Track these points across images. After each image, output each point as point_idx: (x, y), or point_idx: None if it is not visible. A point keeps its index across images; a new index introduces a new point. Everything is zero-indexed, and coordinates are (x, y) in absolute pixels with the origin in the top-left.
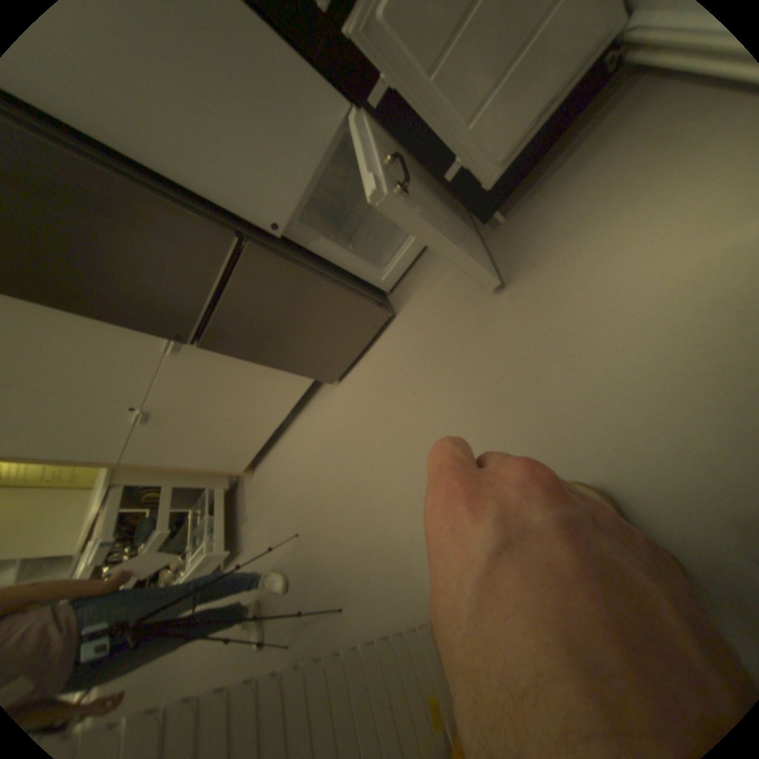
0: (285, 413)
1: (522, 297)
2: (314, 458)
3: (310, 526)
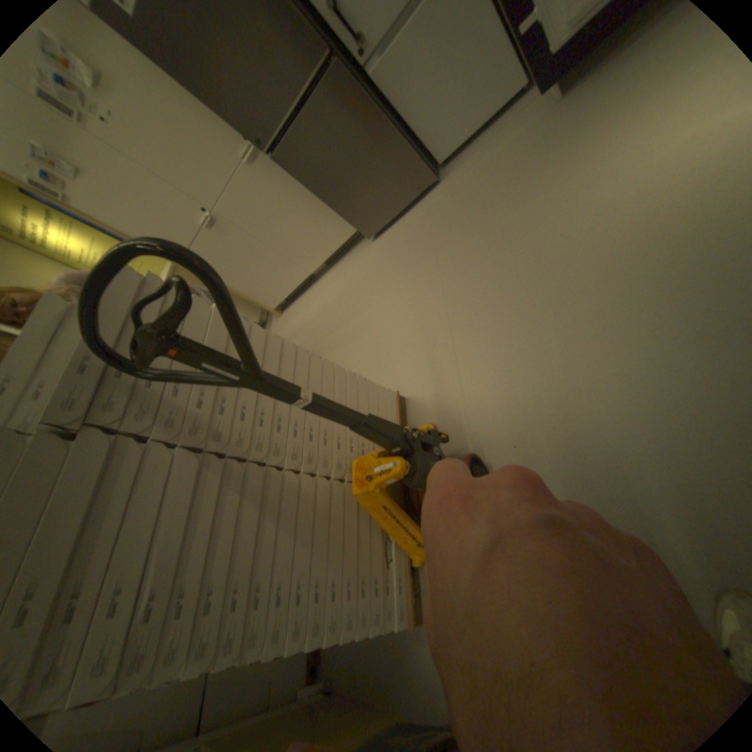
0: (321, 261)
1: (550, 164)
2: (337, 300)
3: (321, 349)
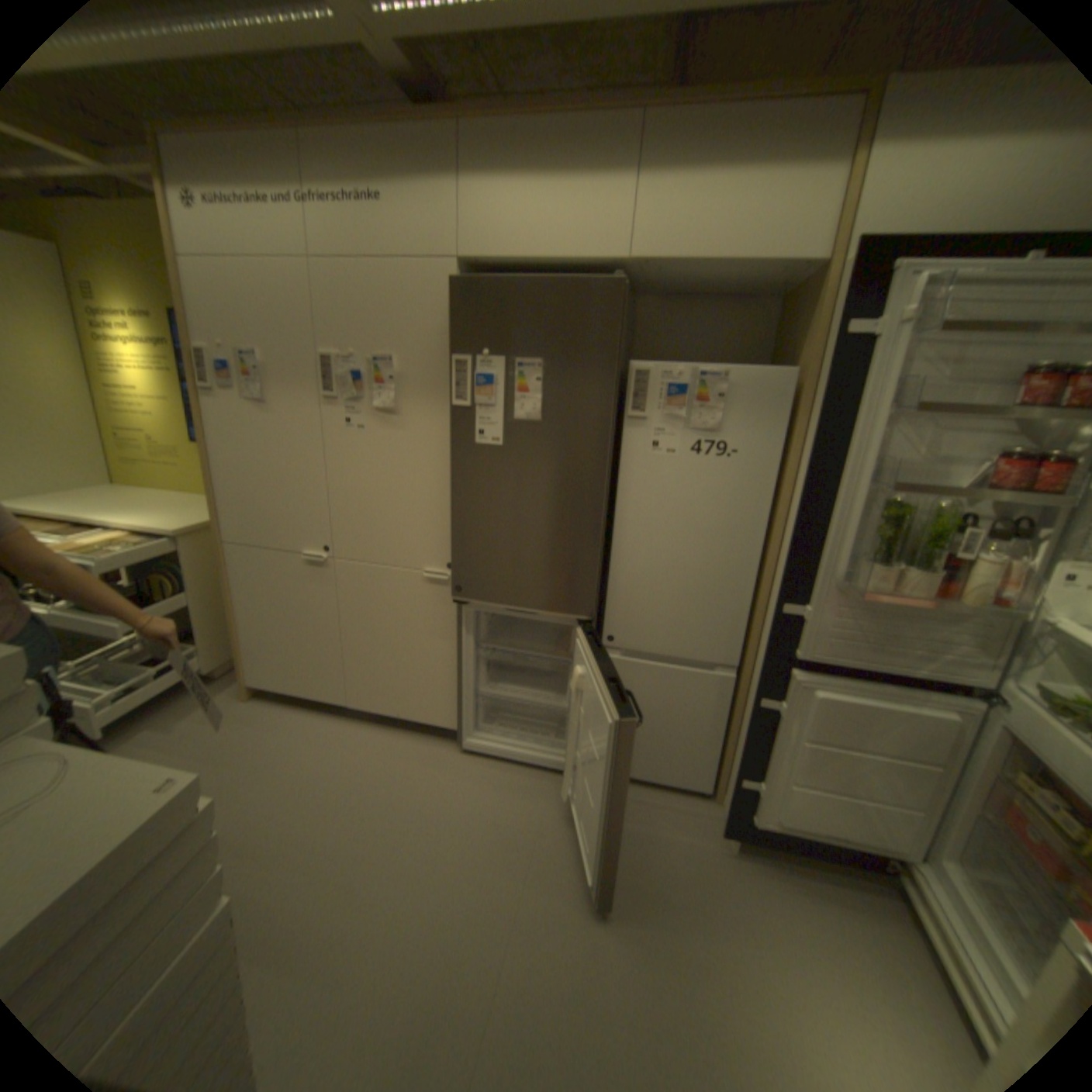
0: (374, 709)
1: (701, 945)
2: (340, 790)
3: (237, 855)
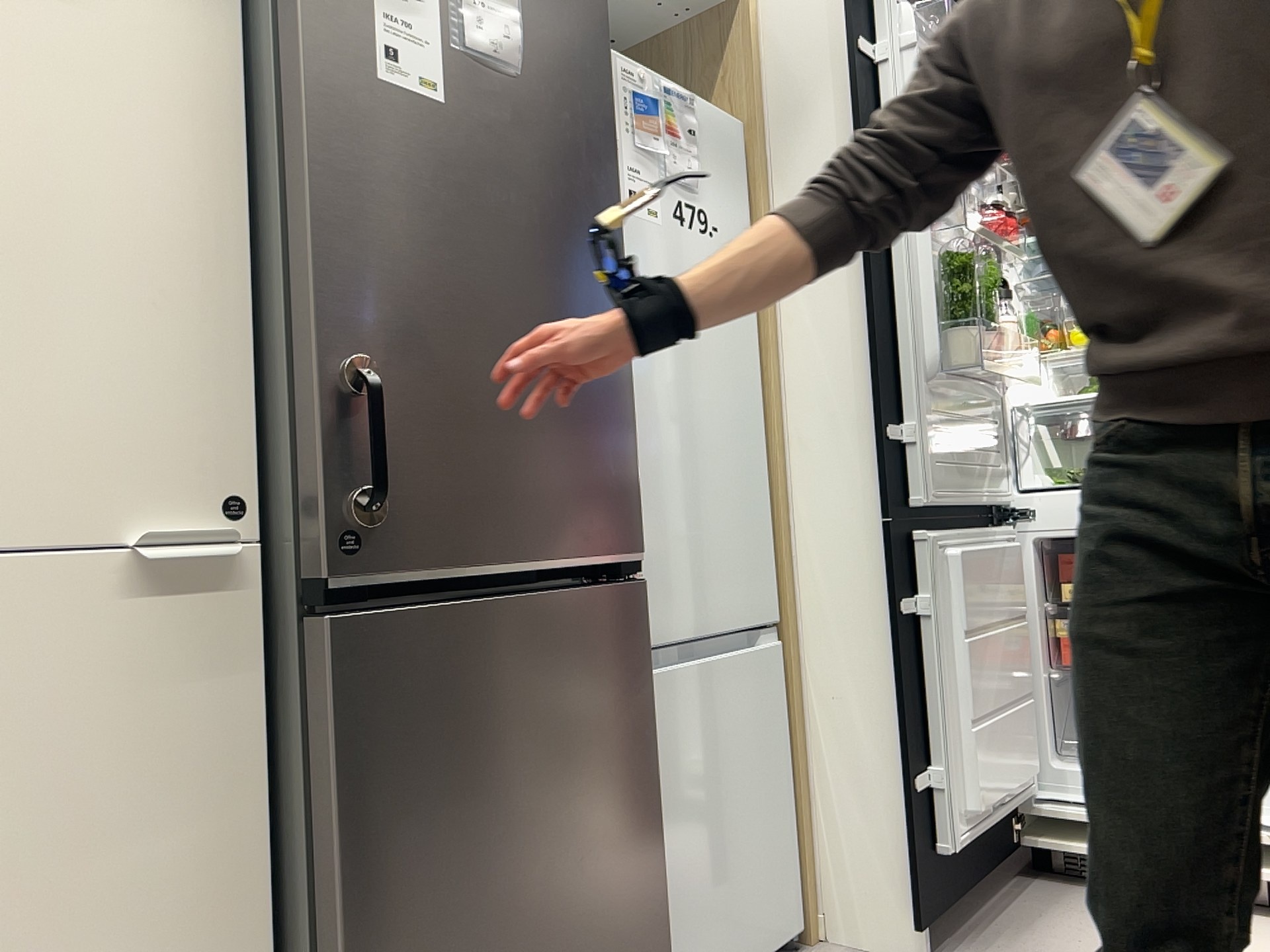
0: None
1: None
2: None
3: None
